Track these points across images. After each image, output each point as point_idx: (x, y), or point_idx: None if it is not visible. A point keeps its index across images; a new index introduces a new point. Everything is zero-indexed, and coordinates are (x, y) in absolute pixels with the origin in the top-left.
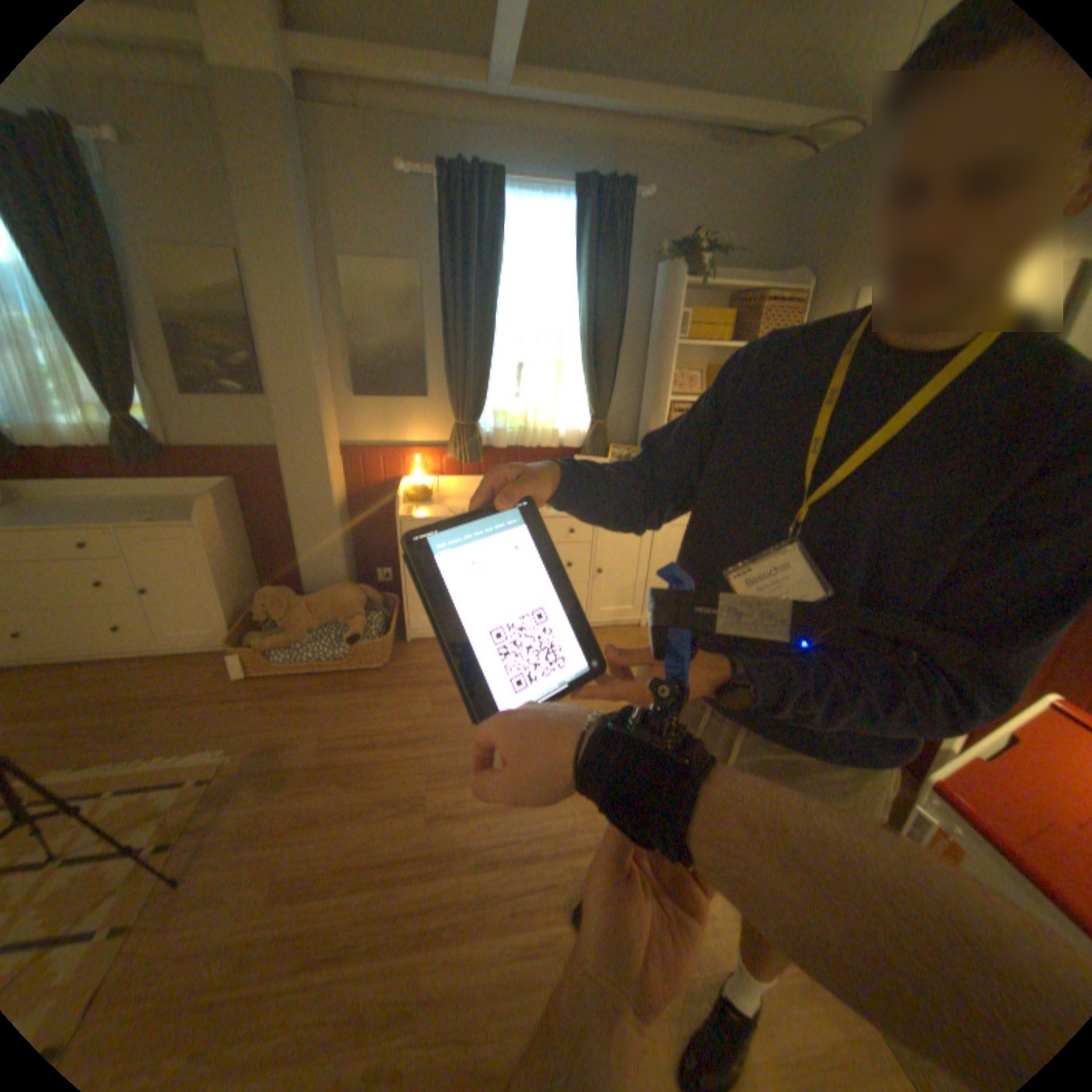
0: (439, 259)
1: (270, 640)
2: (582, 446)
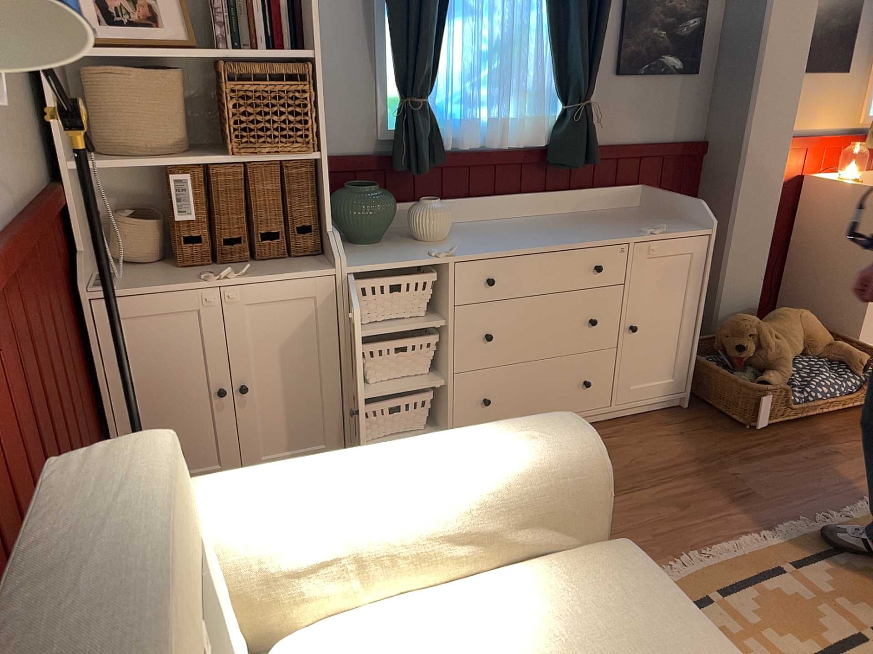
0: None
1: (771, 377)
2: None
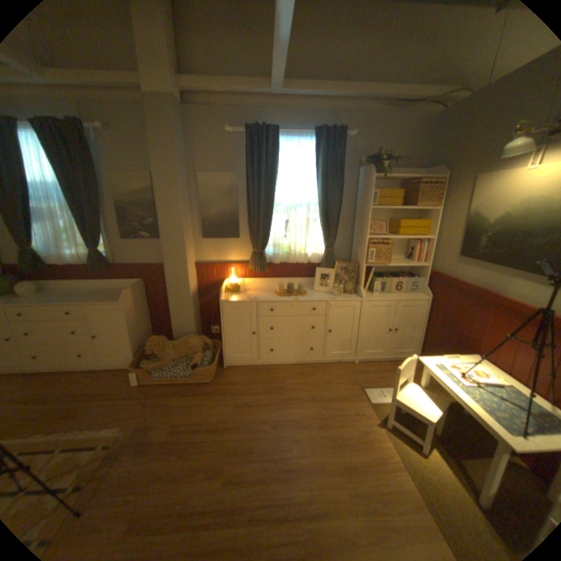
0: (246, 171)
1: (153, 365)
2: (321, 262)
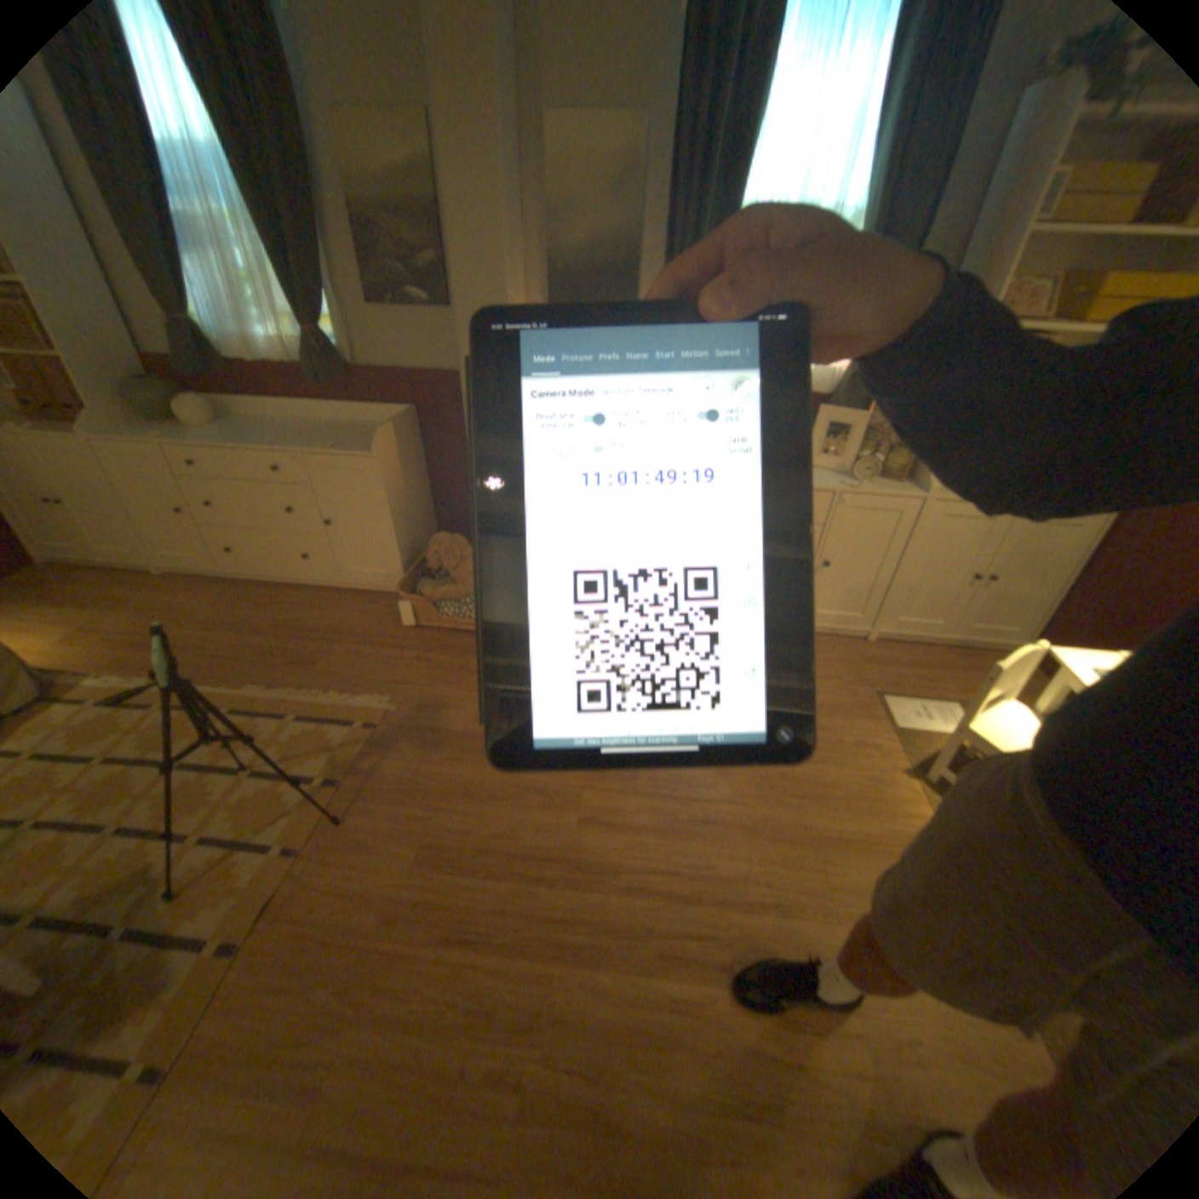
0: (676, 104)
1: (441, 591)
2: (834, 392)
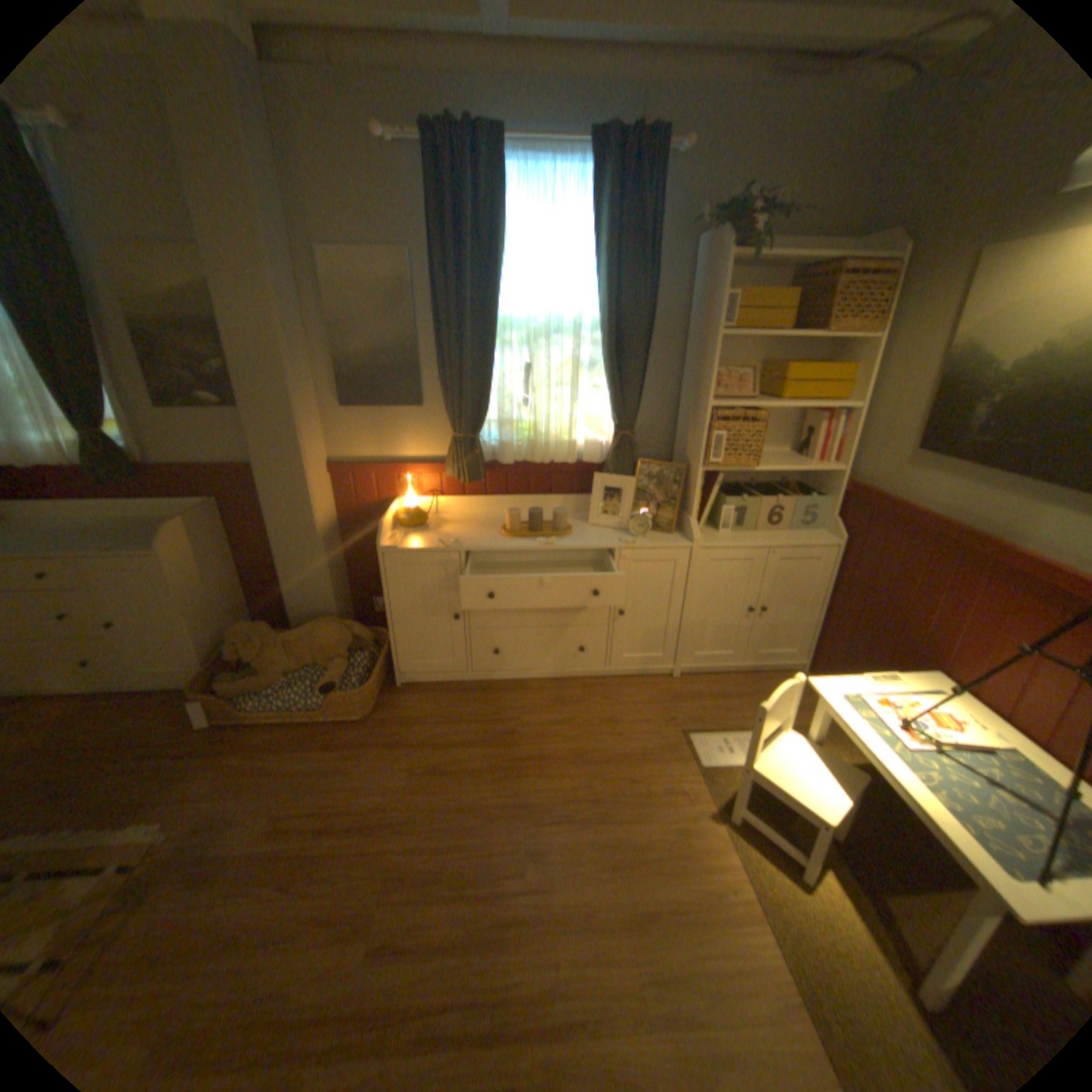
0: (427, 242)
1: (239, 684)
2: (605, 461)
